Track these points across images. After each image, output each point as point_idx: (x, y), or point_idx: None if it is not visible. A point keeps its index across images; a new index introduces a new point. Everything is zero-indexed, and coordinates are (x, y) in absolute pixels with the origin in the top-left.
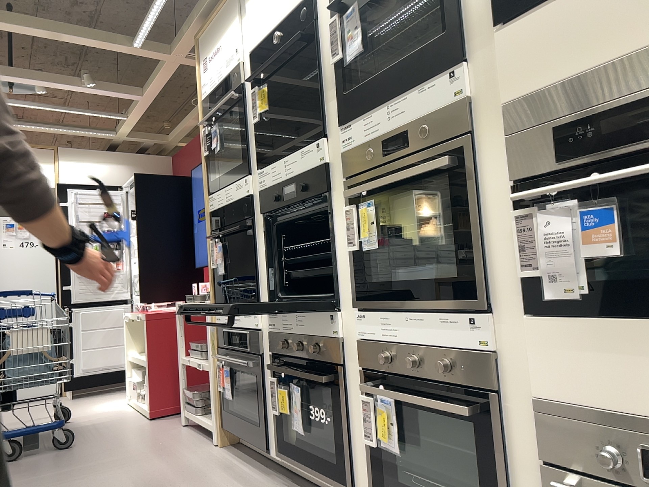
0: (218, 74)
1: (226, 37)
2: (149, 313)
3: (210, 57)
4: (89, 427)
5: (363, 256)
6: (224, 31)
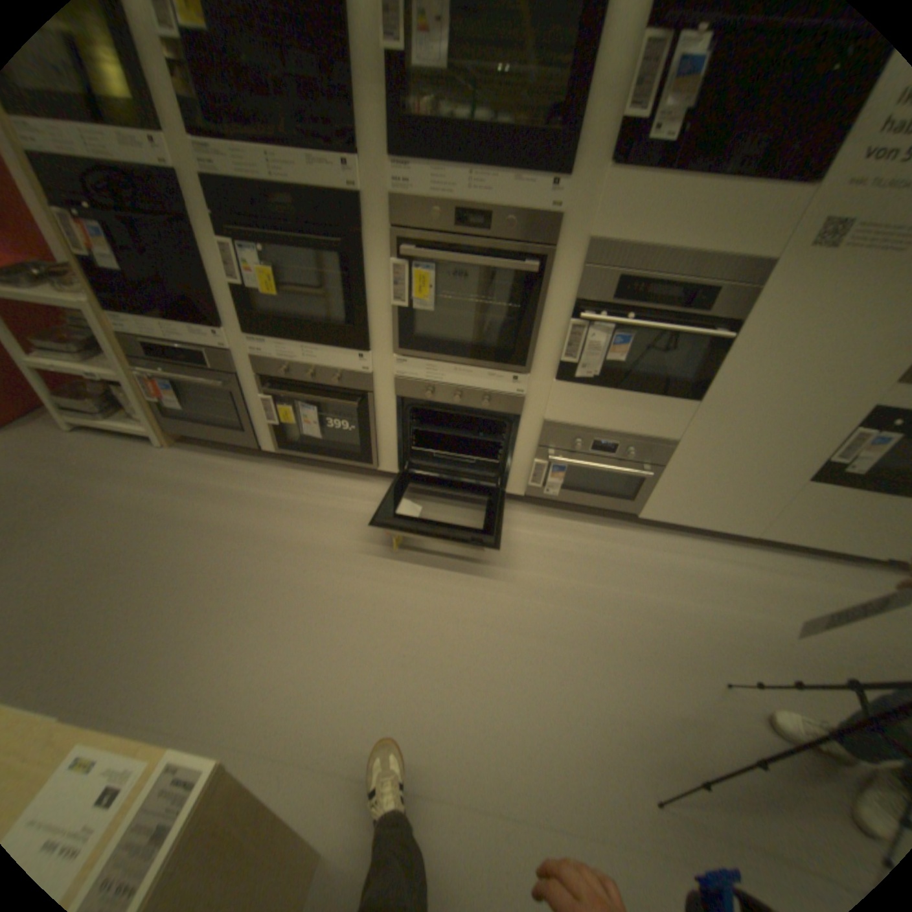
0: None
1: None
2: None
3: None
4: None
5: (410, 315)
6: None
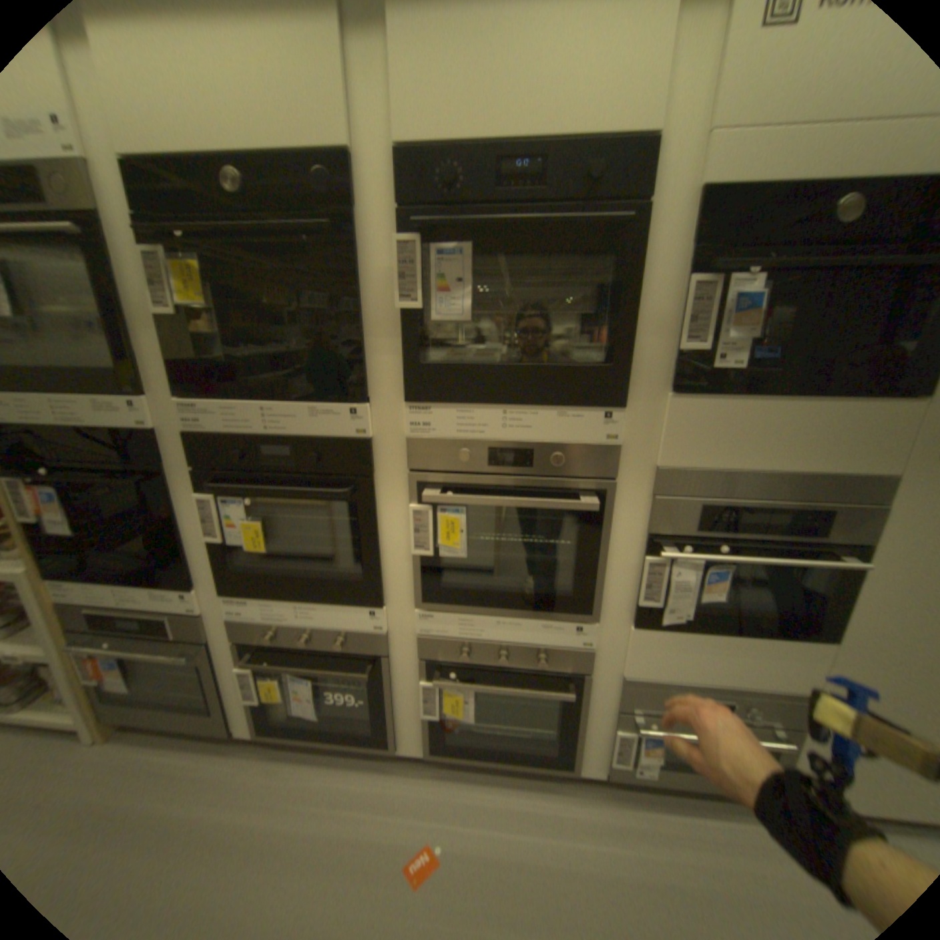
0: None
1: None
2: None
3: None
4: None
5: (436, 562)
6: None
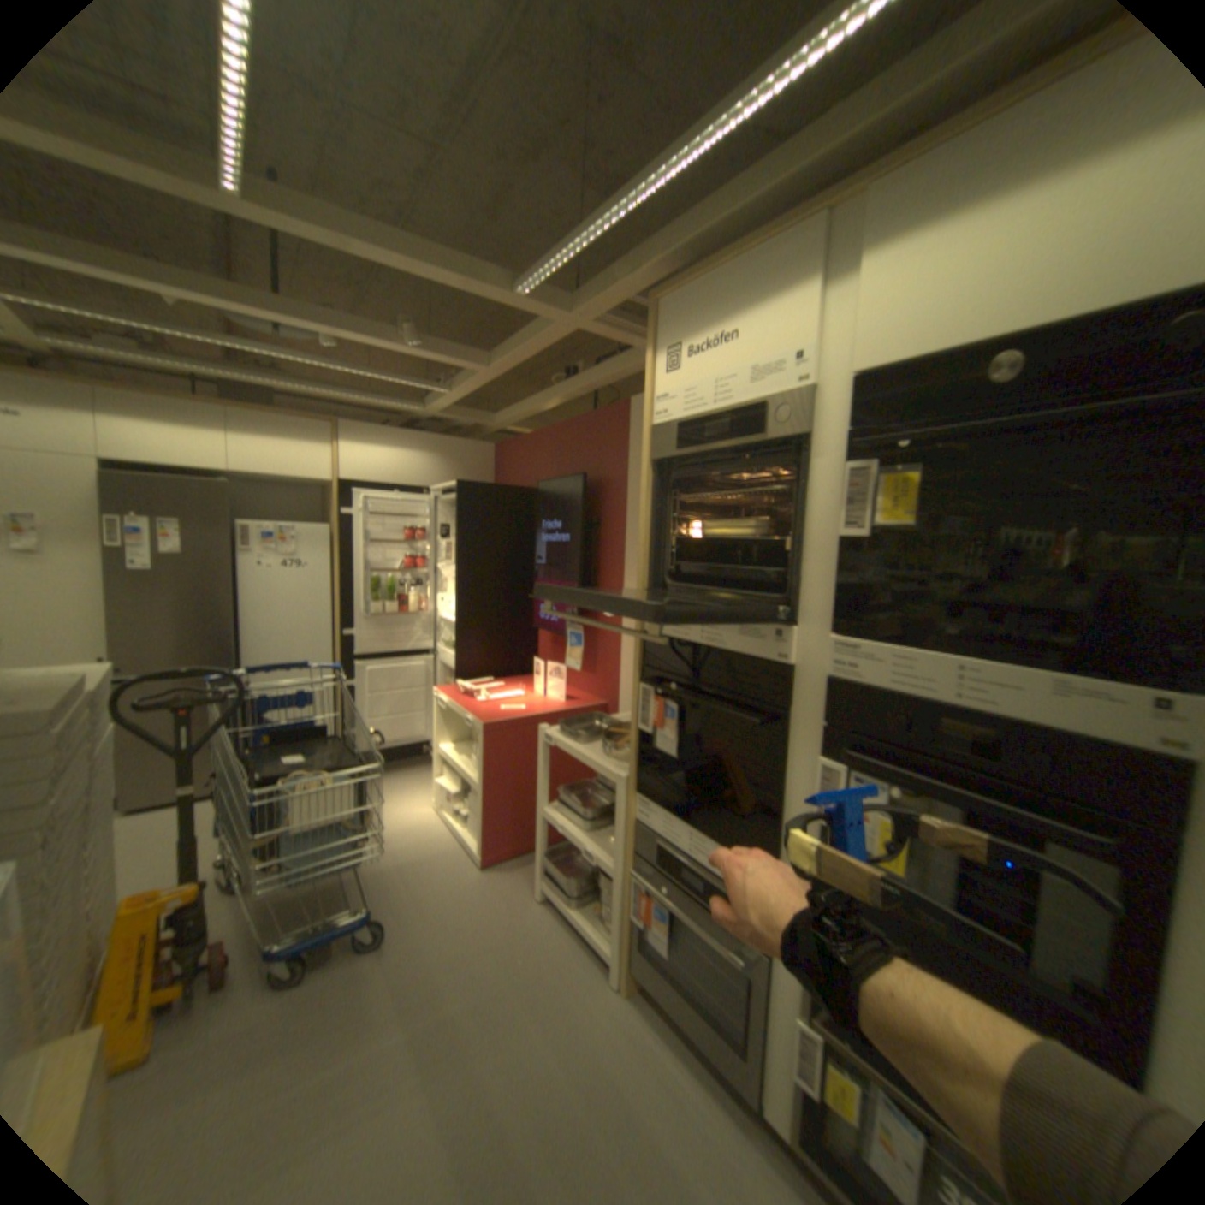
0: (715, 387)
1: (764, 314)
2: (486, 721)
3: (692, 344)
4: (393, 880)
5: None
6: (755, 298)
